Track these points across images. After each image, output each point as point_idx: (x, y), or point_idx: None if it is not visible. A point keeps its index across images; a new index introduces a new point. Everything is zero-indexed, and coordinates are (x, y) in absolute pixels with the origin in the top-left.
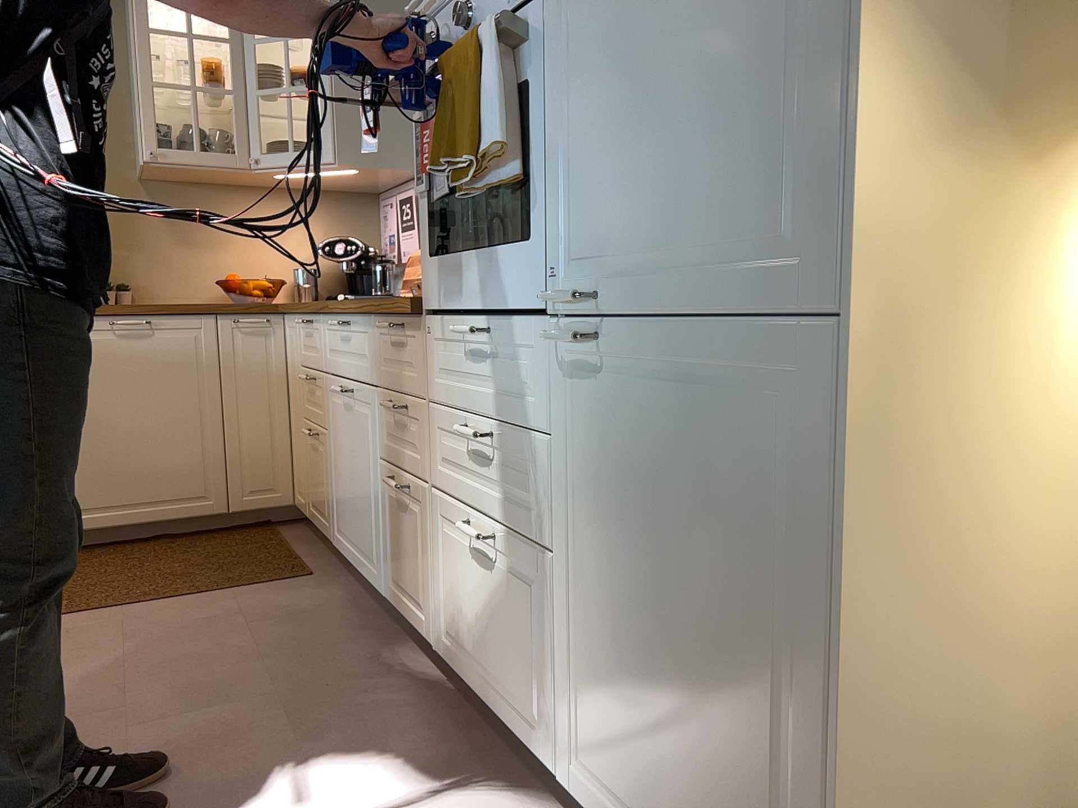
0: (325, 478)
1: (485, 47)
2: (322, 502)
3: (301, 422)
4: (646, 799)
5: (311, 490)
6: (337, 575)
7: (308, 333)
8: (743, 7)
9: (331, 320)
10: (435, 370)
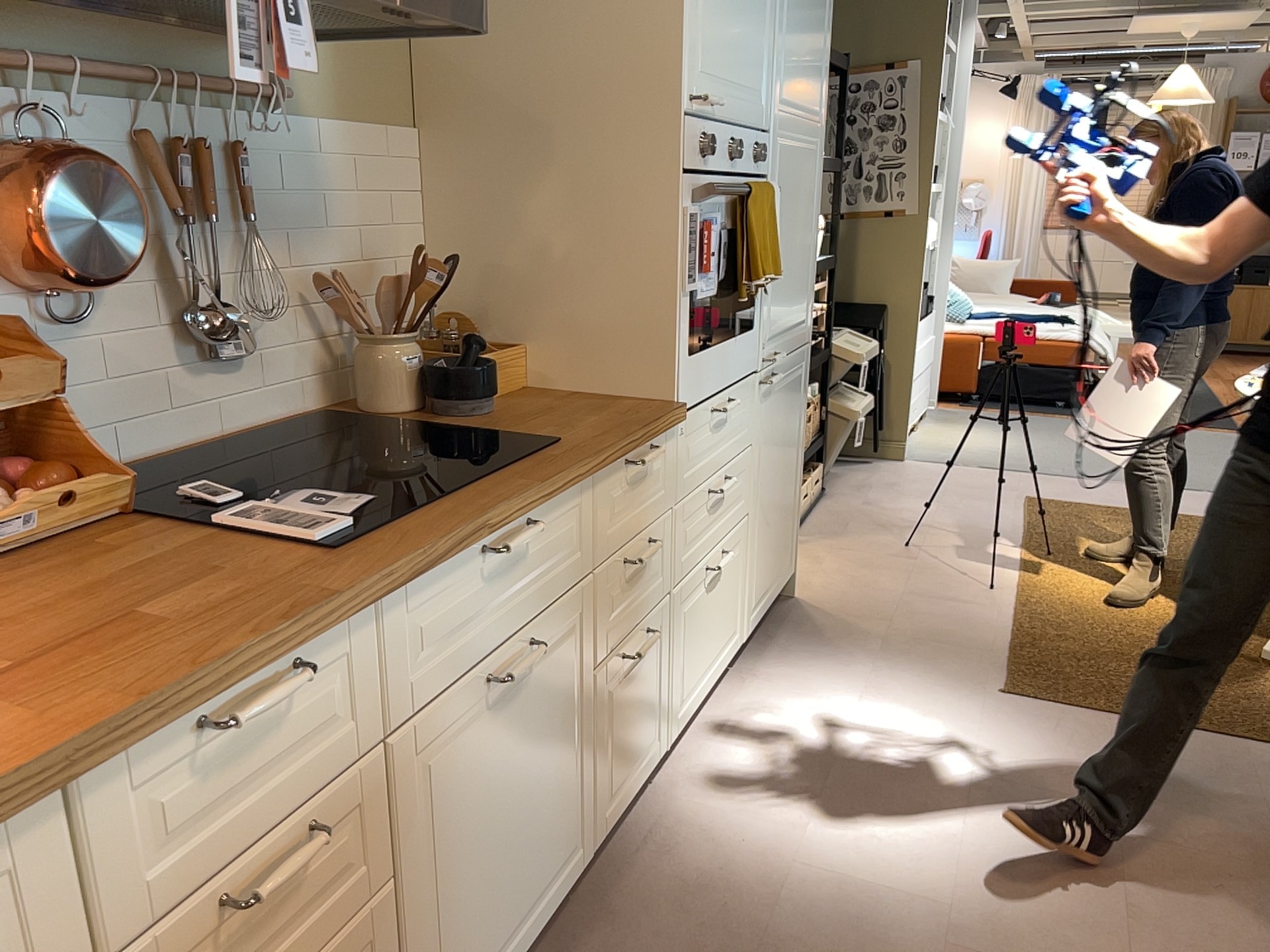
0: None
1: (773, 207)
2: None
3: None
4: (768, 572)
5: None
6: None
7: (241, 740)
8: (803, 240)
9: (448, 568)
10: (683, 466)
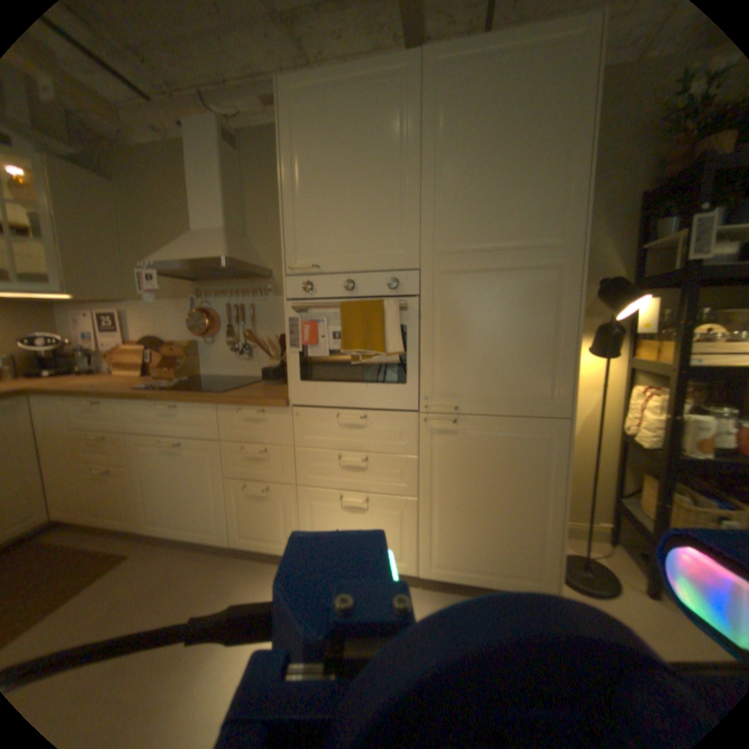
0: (122, 499)
1: (387, 311)
2: (116, 514)
3: (69, 469)
4: (474, 561)
5: (91, 510)
6: (143, 553)
7: (87, 413)
8: (528, 334)
9: (140, 406)
10: (302, 433)
